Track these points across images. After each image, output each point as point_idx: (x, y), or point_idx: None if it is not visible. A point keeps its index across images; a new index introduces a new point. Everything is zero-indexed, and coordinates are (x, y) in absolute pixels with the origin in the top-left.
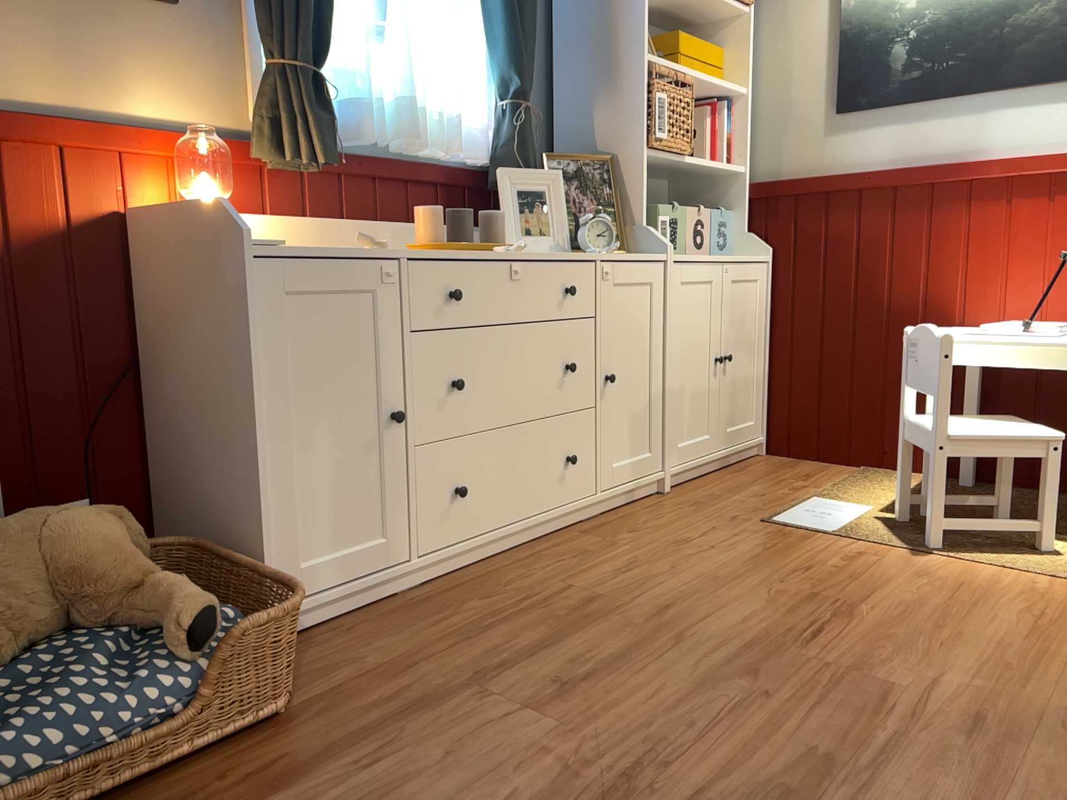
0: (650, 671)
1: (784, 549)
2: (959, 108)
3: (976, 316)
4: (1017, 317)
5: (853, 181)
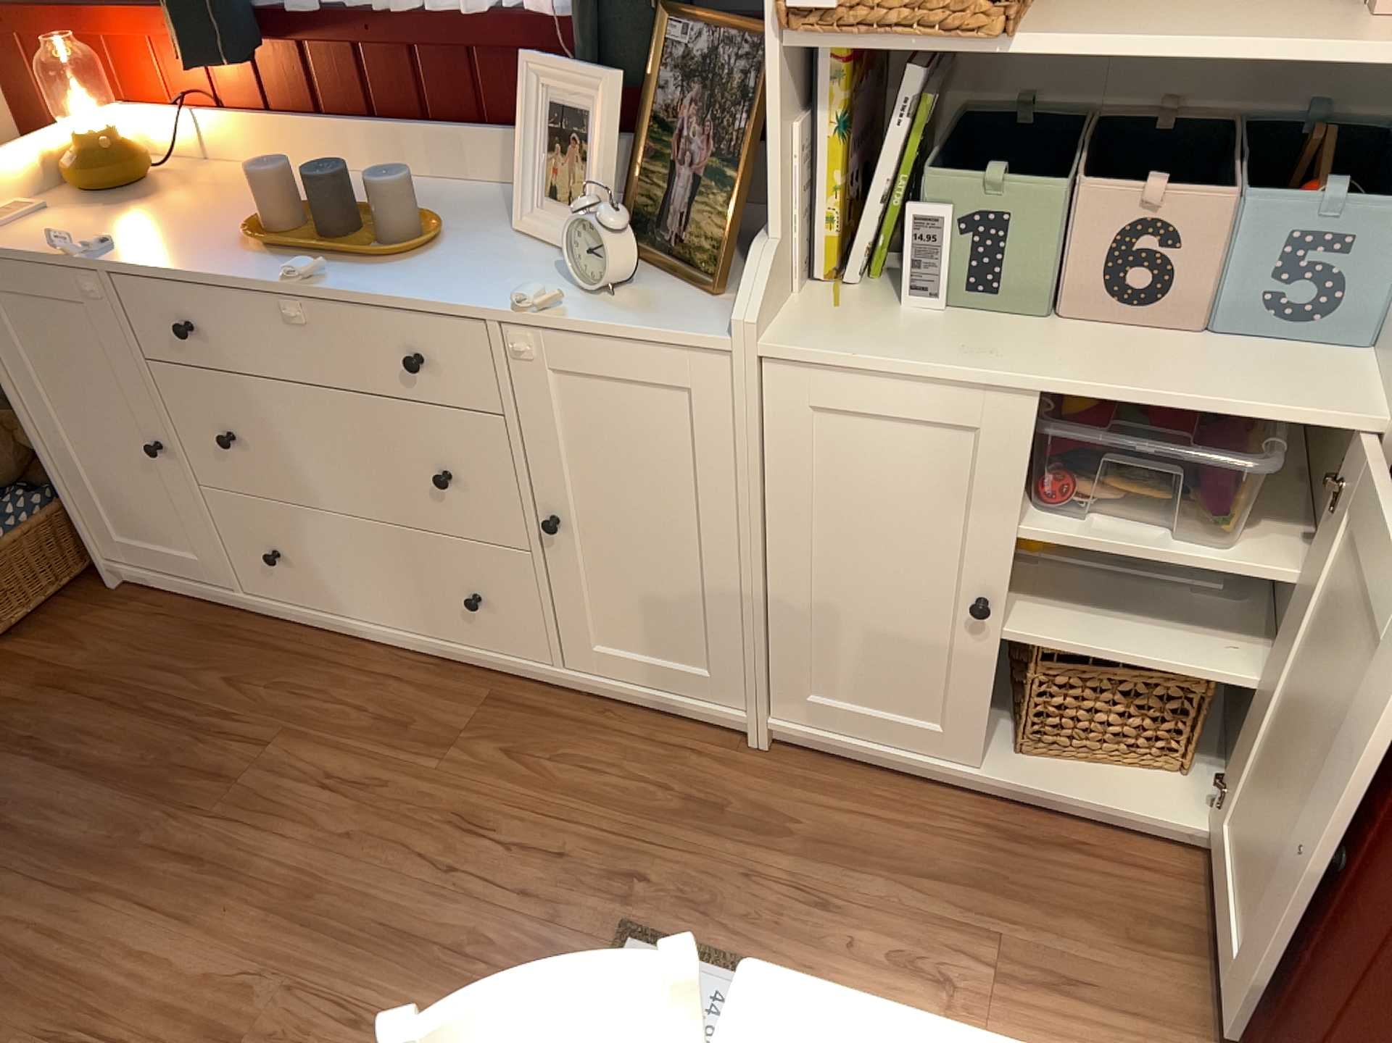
0: (9, 880)
1: (461, 980)
2: None
3: None
4: None
5: None
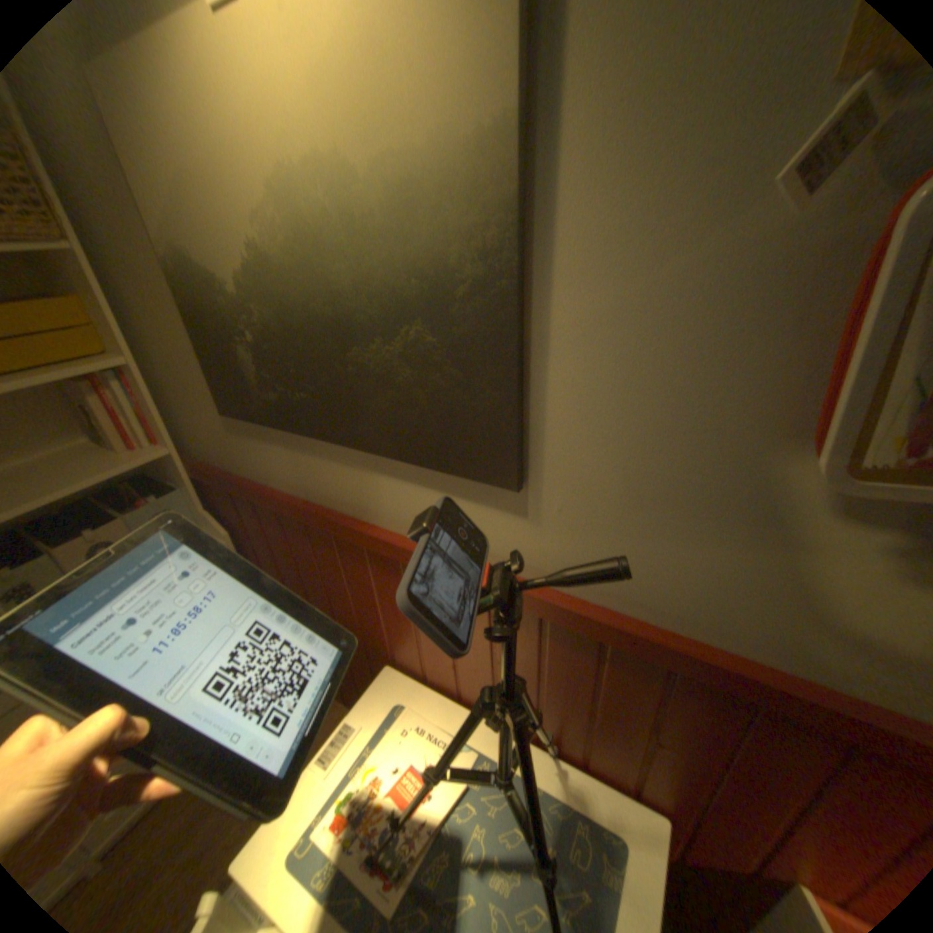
0: None
1: None
2: (339, 454)
3: (406, 665)
4: (440, 684)
5: (263, 502)
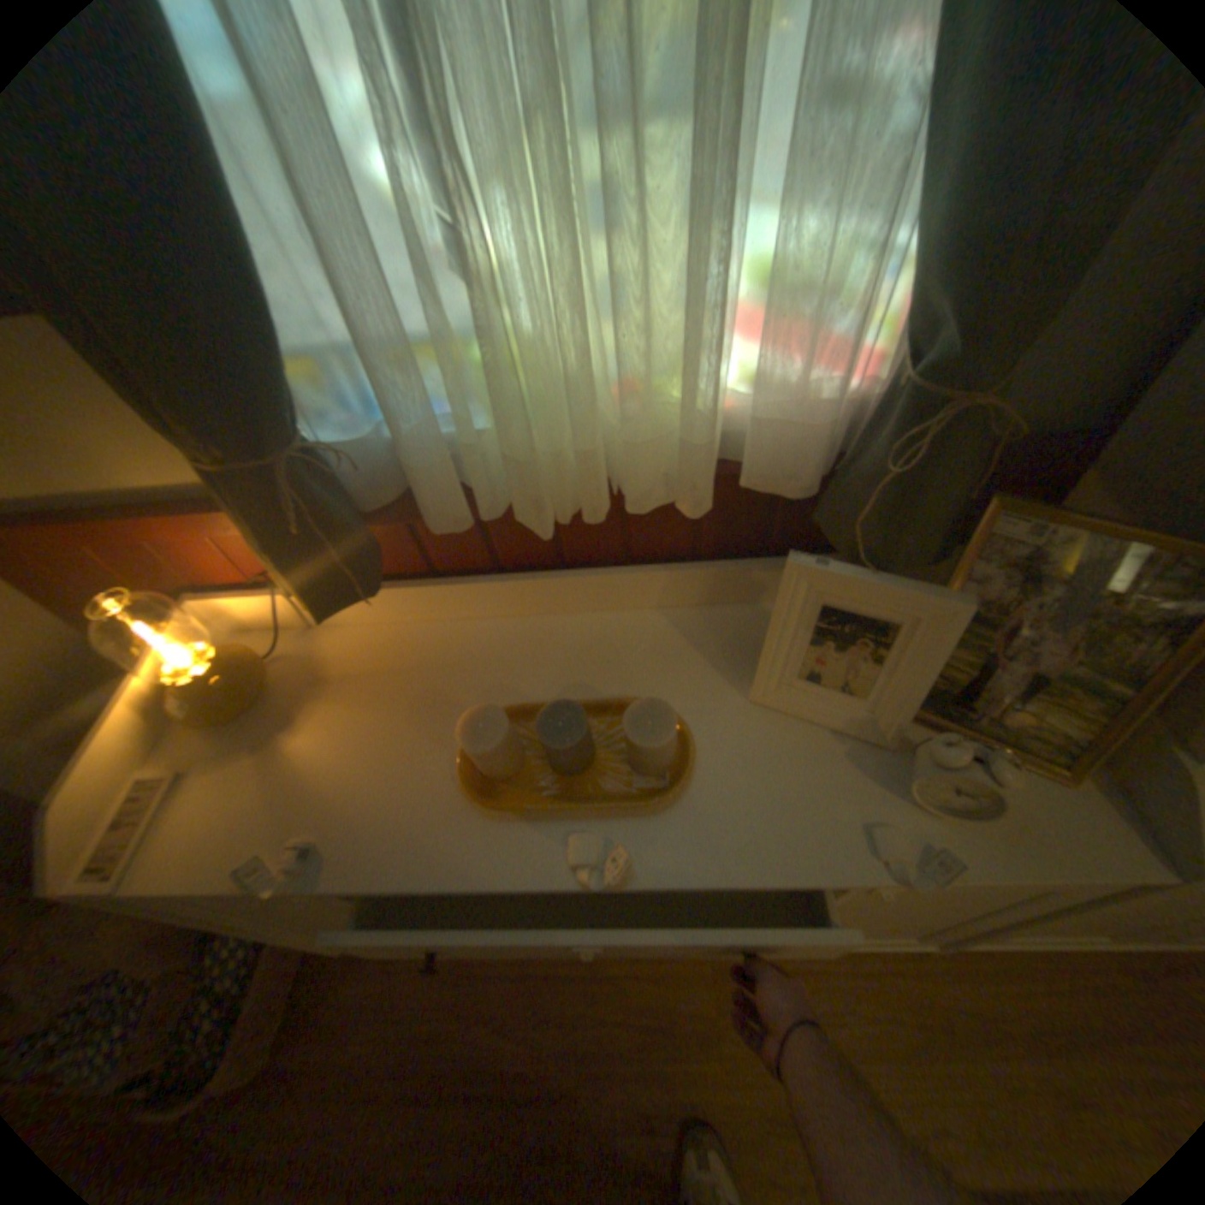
0: None
1: None
2: None
3: None
4: None
5: None
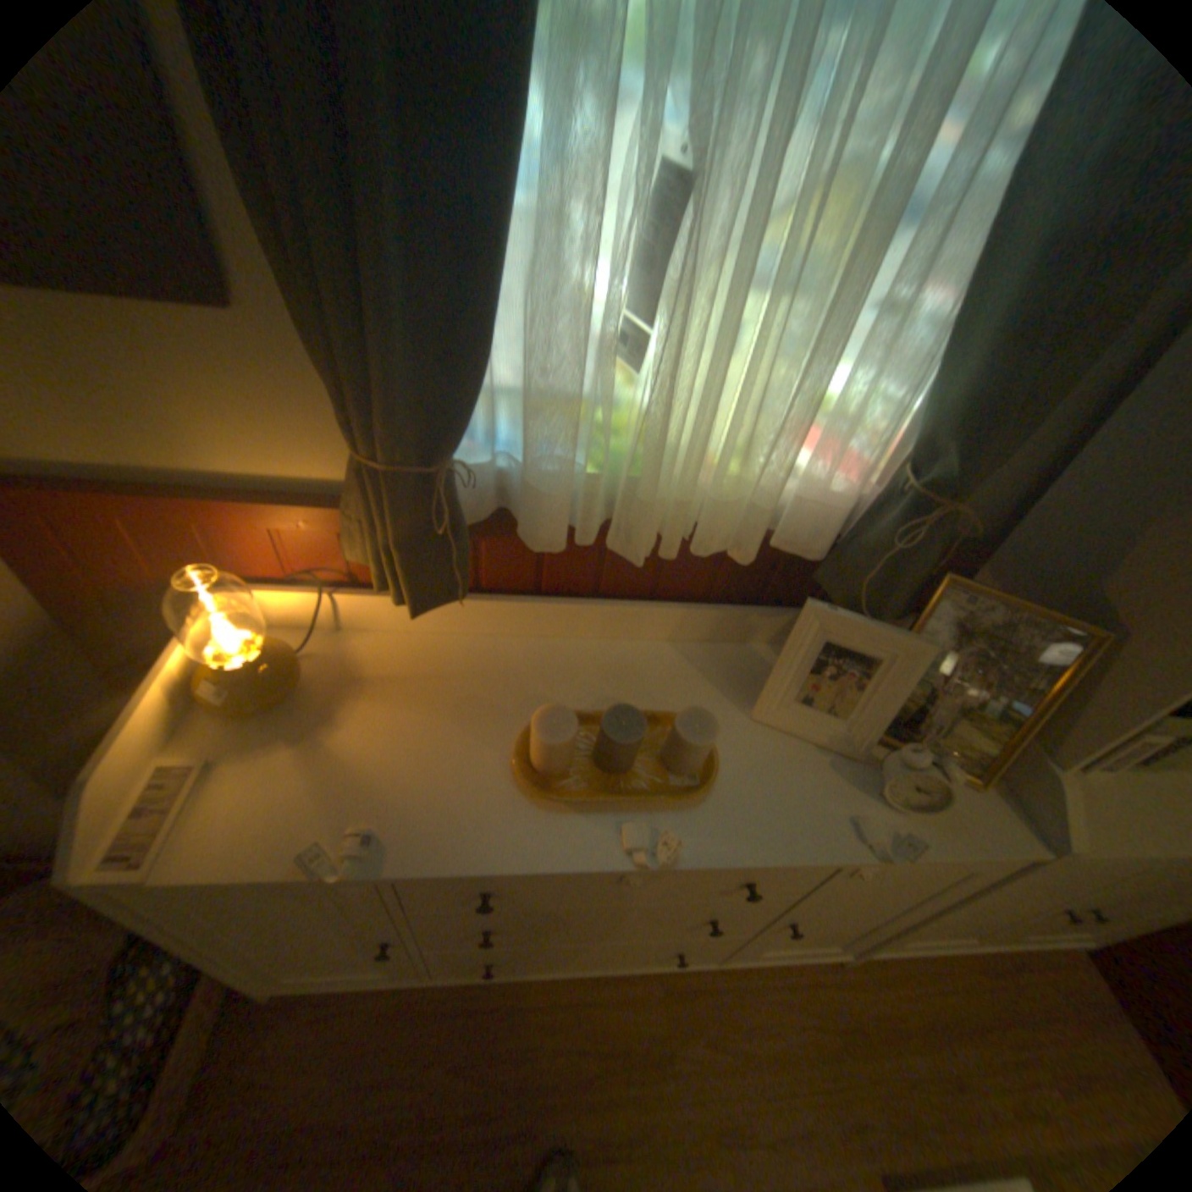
0: None
1: None
2: None
3: None
4: None
5: None
